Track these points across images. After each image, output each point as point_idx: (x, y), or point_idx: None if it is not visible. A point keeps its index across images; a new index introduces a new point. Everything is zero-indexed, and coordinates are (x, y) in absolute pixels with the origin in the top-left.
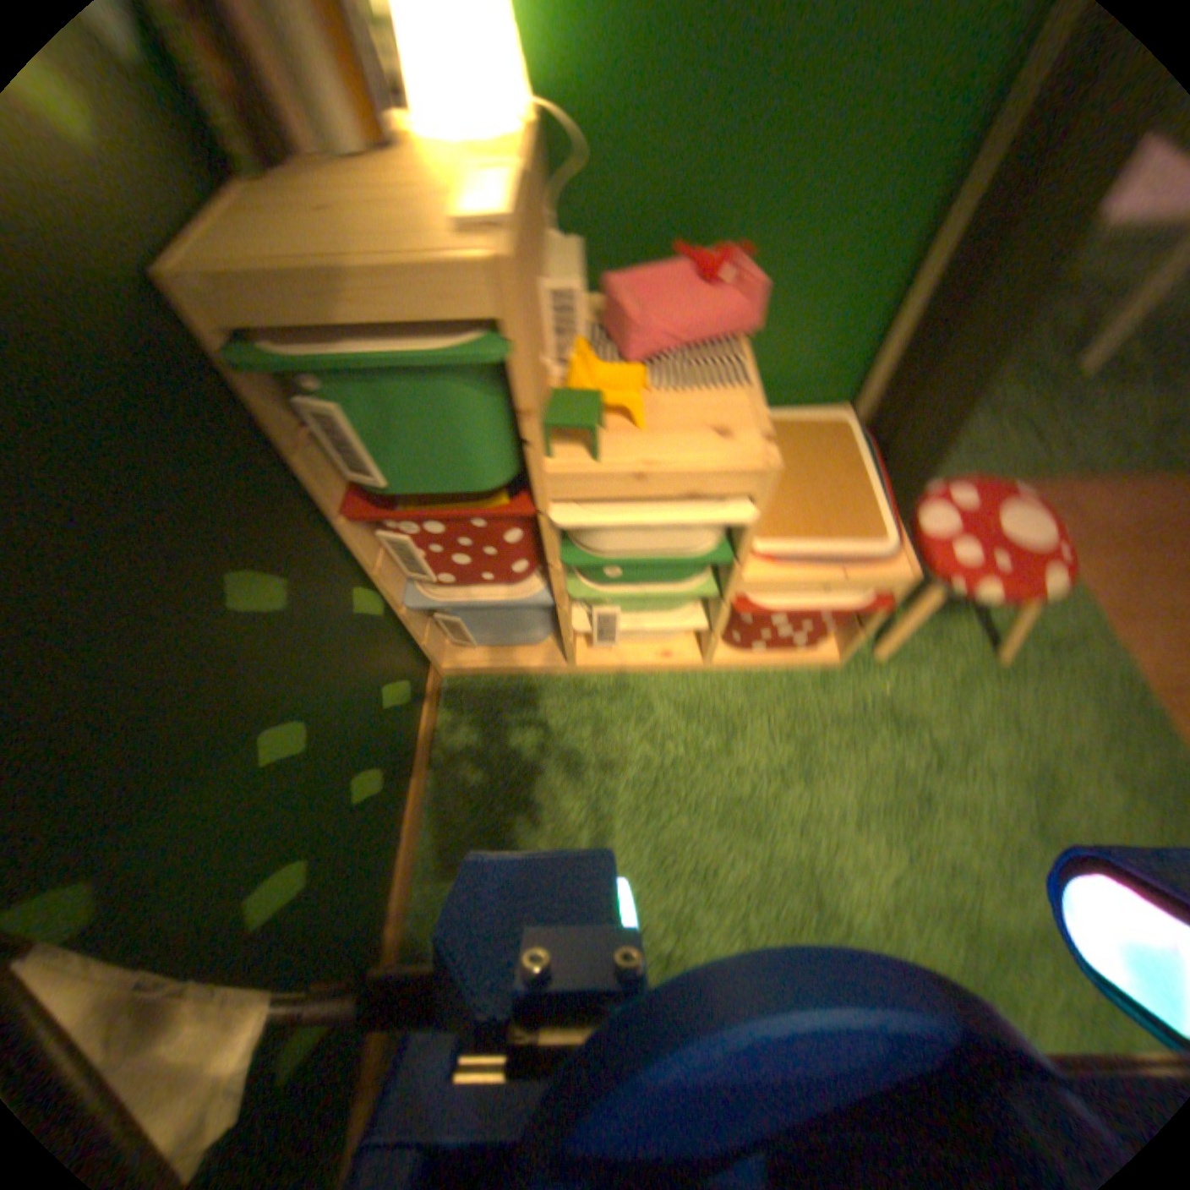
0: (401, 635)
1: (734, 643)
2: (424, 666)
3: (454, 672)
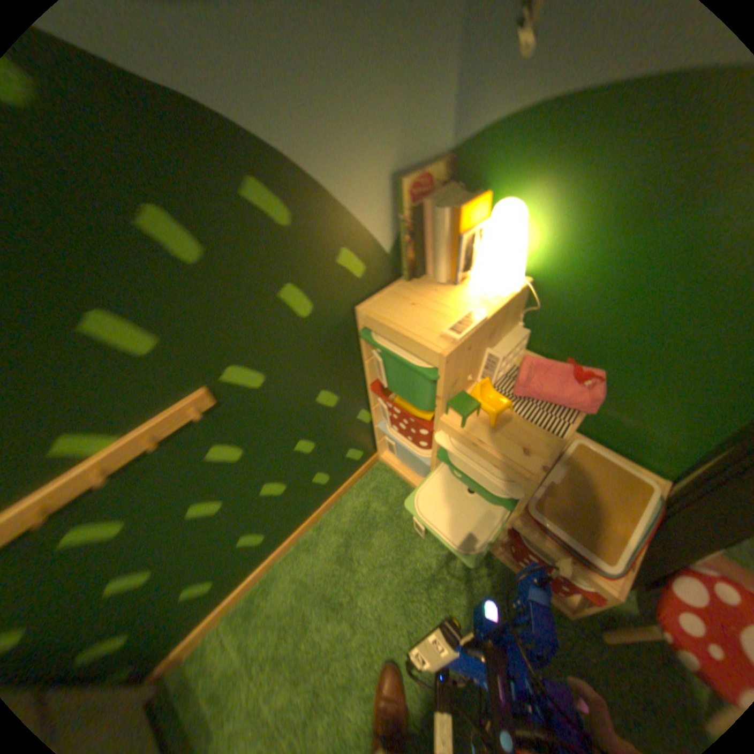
0: (375, 437)
1: (517, 557)
2: (378, 454)
3: (387, 465)
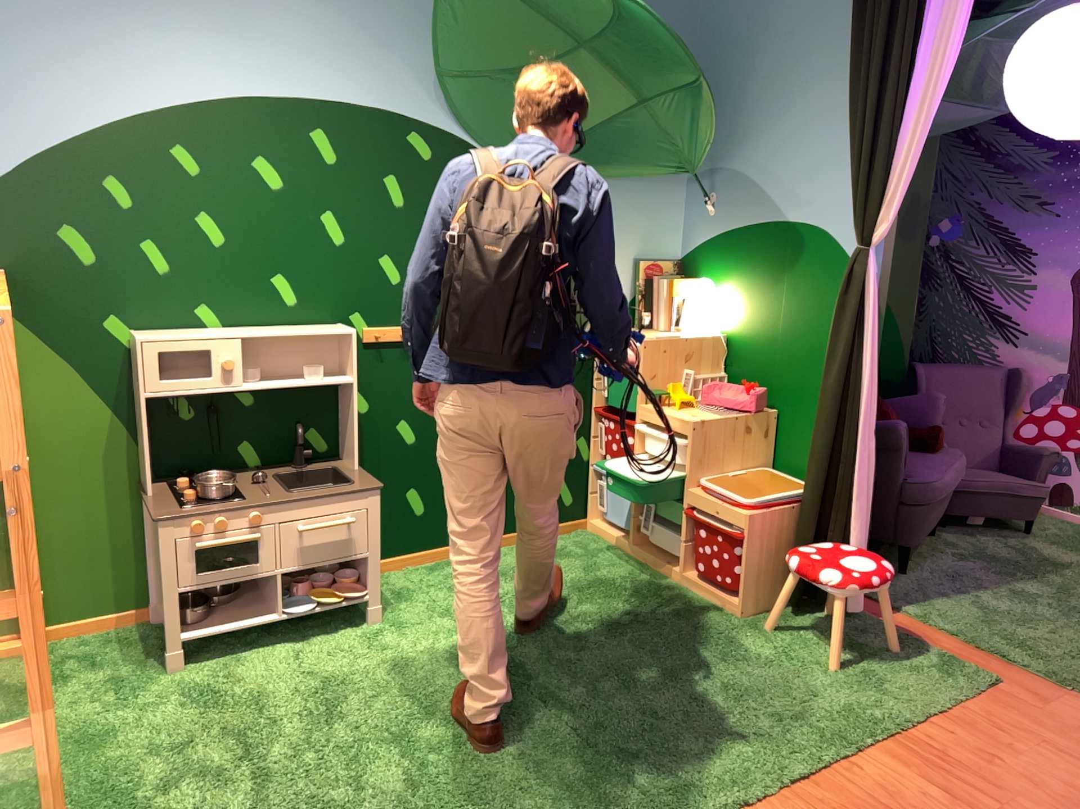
0: (585, 486)
1: (694, 565)
2: (584, 517)
3: (591, 530)
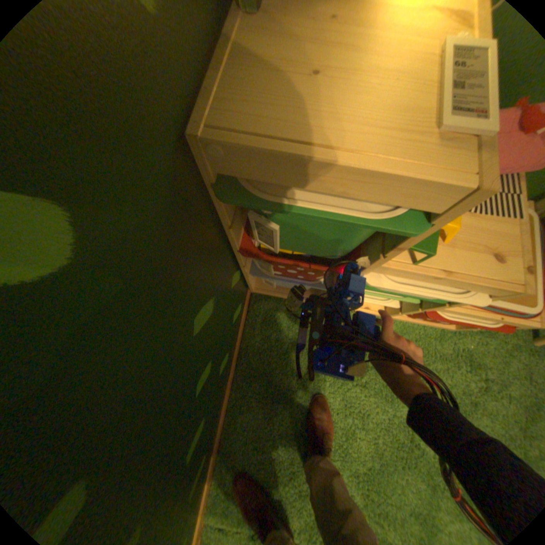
0: (247, 282)
1: (410, 314)
2: (250, 289)
3: (263, 293)
